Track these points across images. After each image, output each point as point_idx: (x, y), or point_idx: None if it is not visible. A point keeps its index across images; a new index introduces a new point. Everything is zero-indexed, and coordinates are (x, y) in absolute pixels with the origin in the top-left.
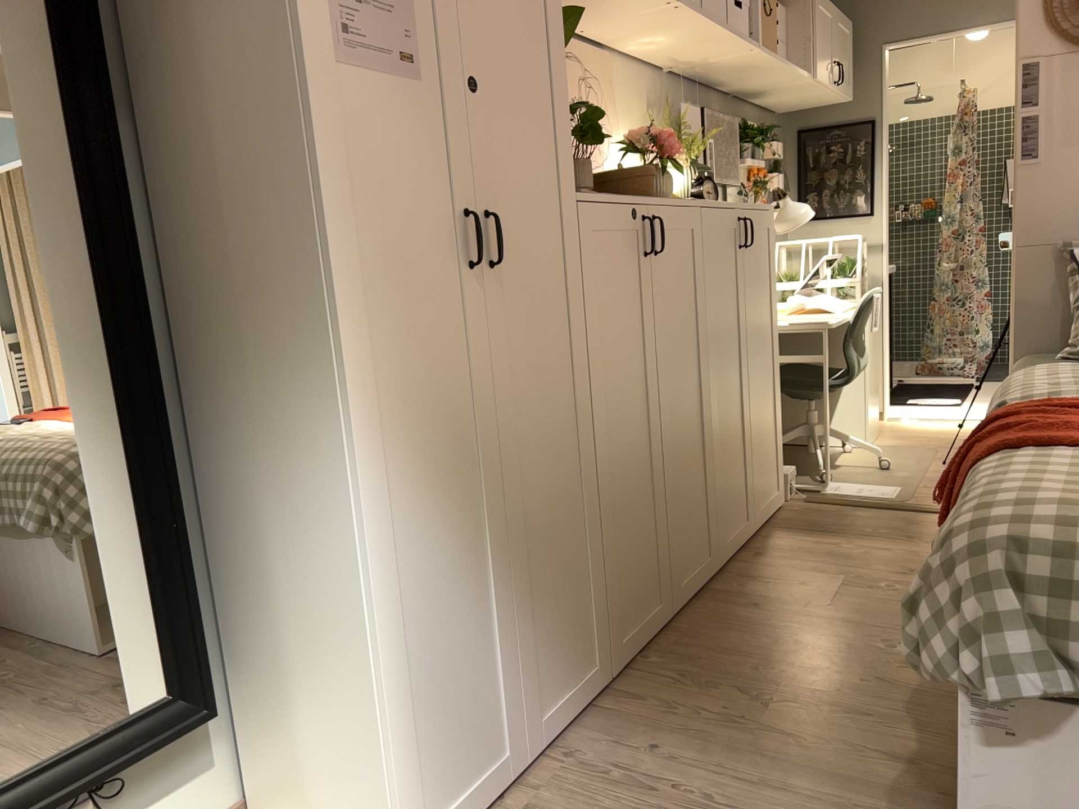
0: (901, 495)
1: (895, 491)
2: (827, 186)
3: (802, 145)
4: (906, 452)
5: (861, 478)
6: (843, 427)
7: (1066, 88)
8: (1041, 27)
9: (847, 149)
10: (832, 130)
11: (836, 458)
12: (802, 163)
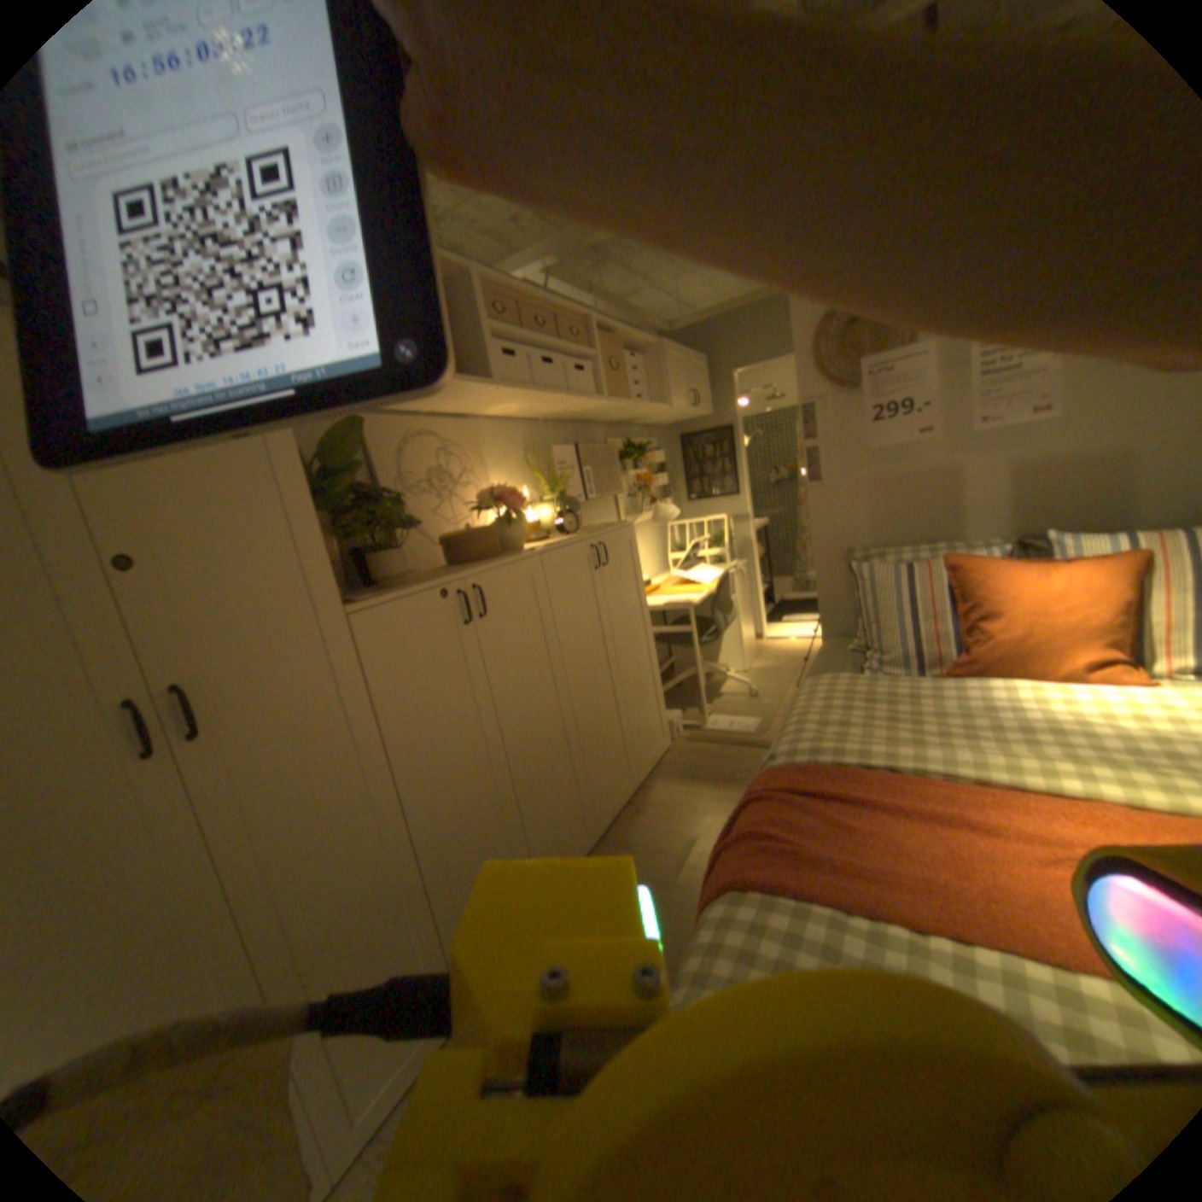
0: (762, 728)
1: (759, 724)
2: (708, 470)
3: (687, 442)
4: (776, 674)
5: (736, 708)
6: (729, 656)
7: (844, 417)
8: (819, 366)
9: (719, 442)
10: (707, 429)
11: (723, 685)
12: (689, 455)
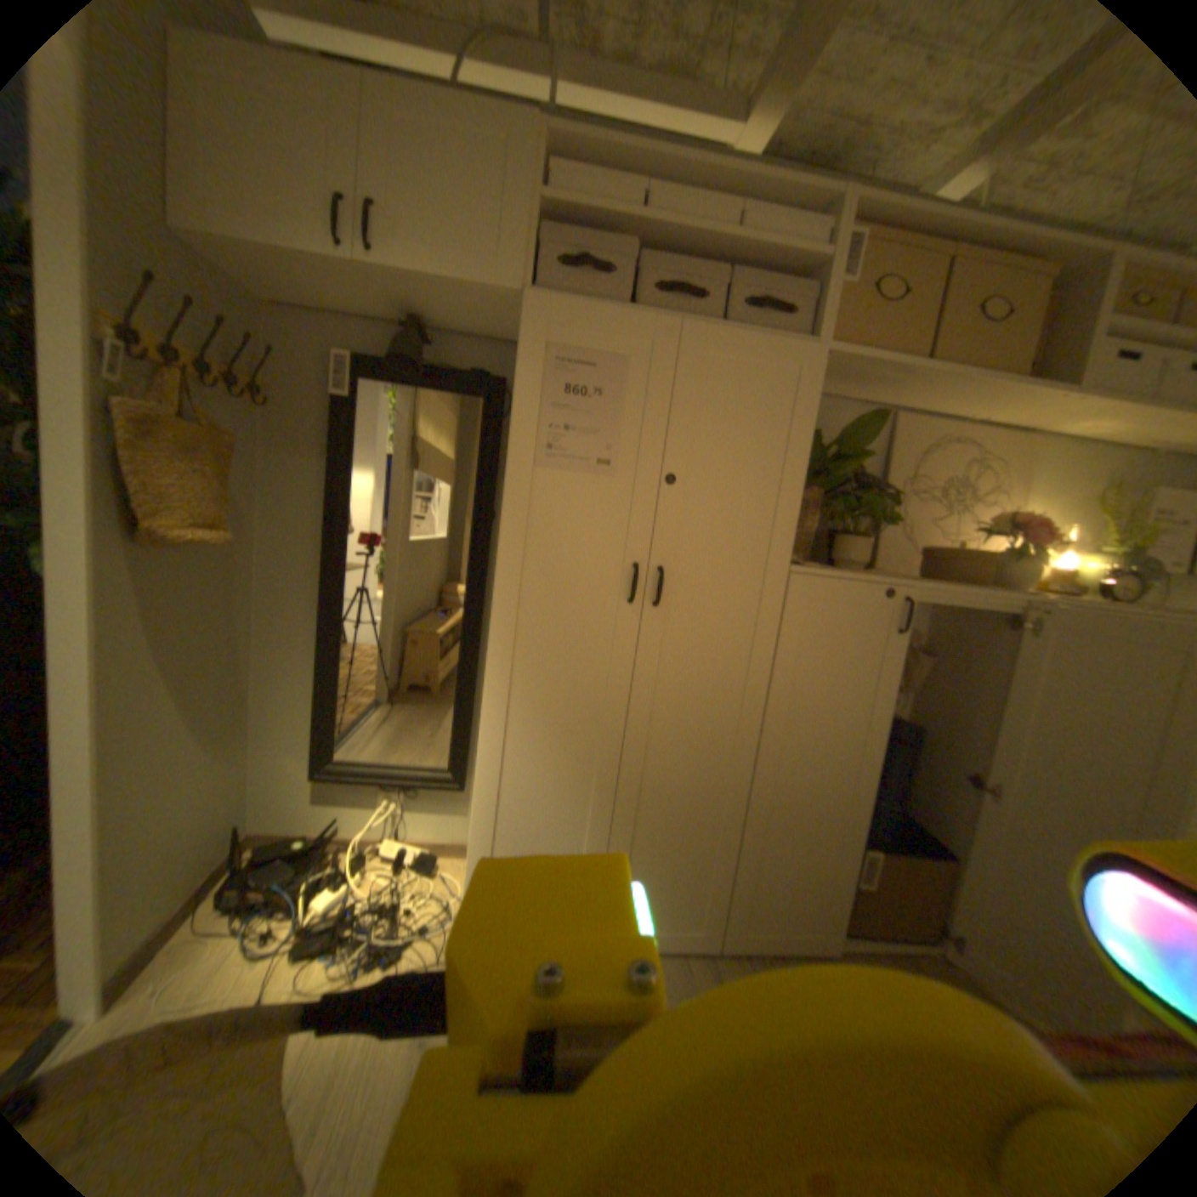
0: None
1: None
2: None
3: None
4: None
5: None
6: None
7: None
8: None
9: None
10: None
11: None
12: None
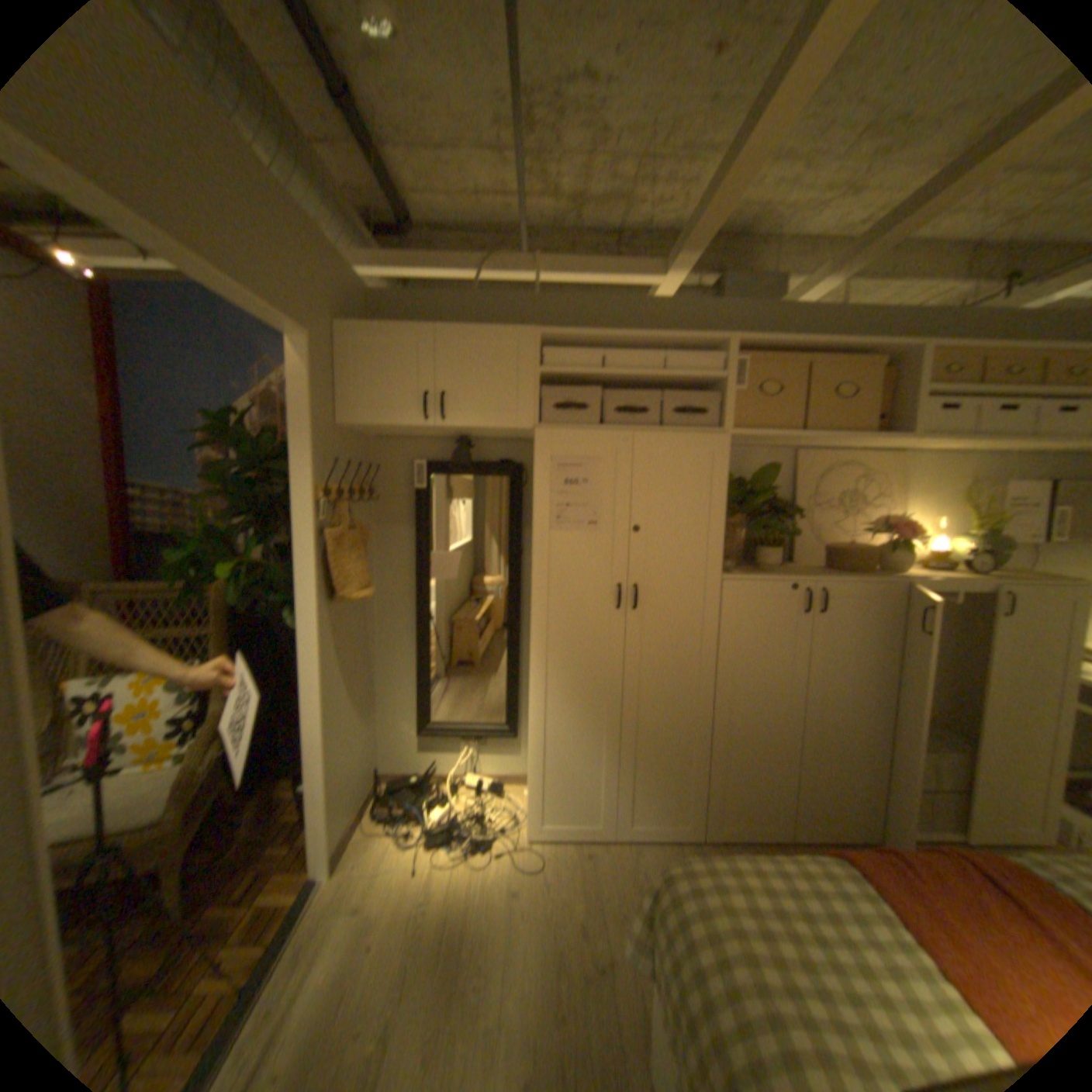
0: None
1: None
2: None
3: None
4: None
5: None
6: None
7: None
8: None
9: None
10: None
11: None
12: None
